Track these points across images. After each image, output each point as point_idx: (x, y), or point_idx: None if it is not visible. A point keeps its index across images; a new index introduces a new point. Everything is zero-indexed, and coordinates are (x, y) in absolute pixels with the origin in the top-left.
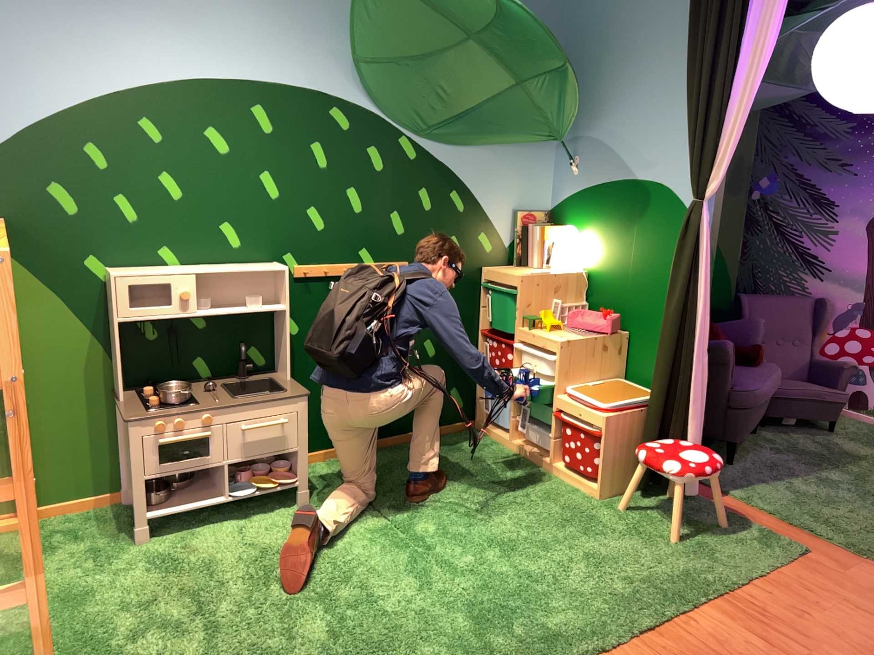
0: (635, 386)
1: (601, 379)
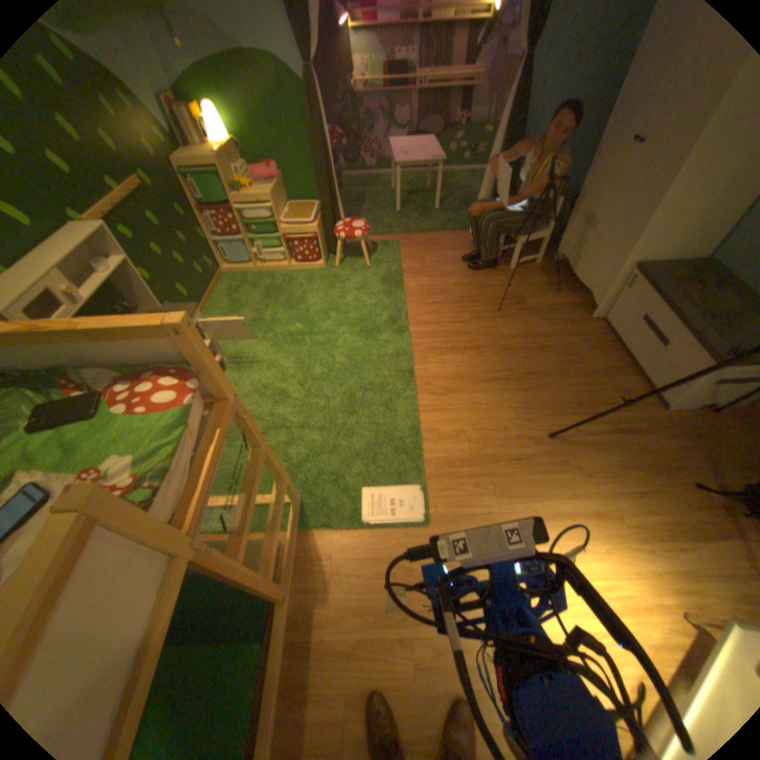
0: (303, 203)
1: (285, 207)
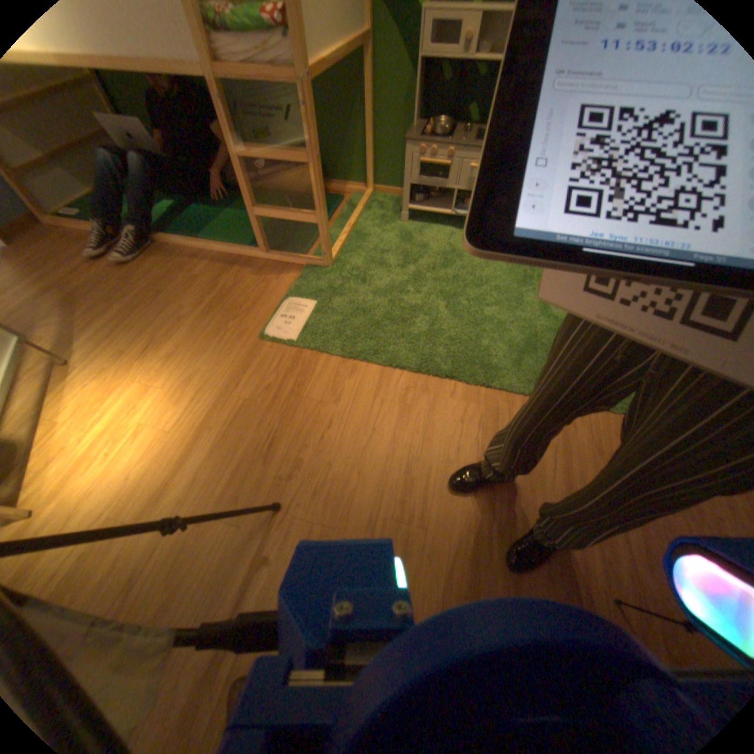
0: None
1: None
